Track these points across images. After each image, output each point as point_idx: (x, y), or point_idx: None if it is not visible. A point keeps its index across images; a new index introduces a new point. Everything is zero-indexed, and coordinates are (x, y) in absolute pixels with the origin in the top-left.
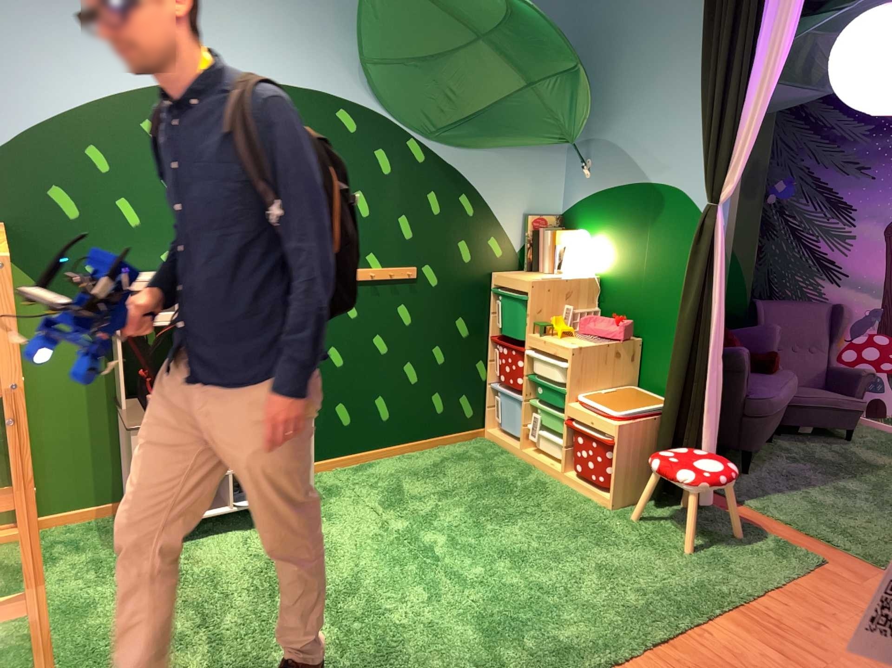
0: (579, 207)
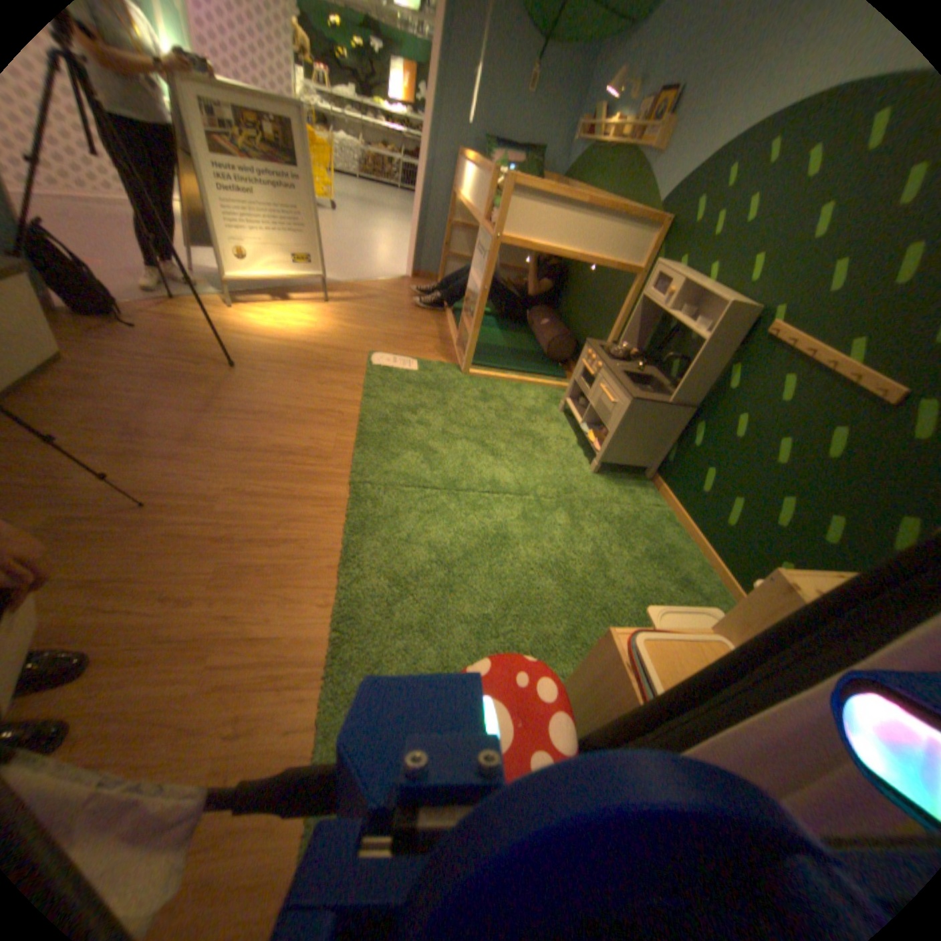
0: None
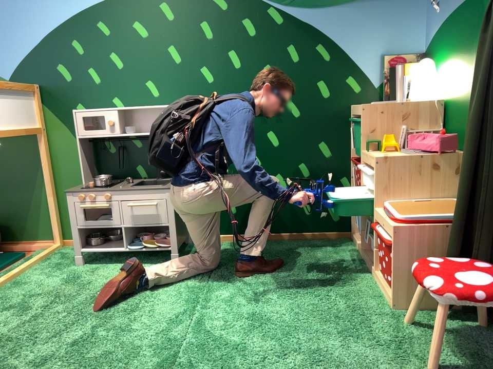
0: (435, 38)
